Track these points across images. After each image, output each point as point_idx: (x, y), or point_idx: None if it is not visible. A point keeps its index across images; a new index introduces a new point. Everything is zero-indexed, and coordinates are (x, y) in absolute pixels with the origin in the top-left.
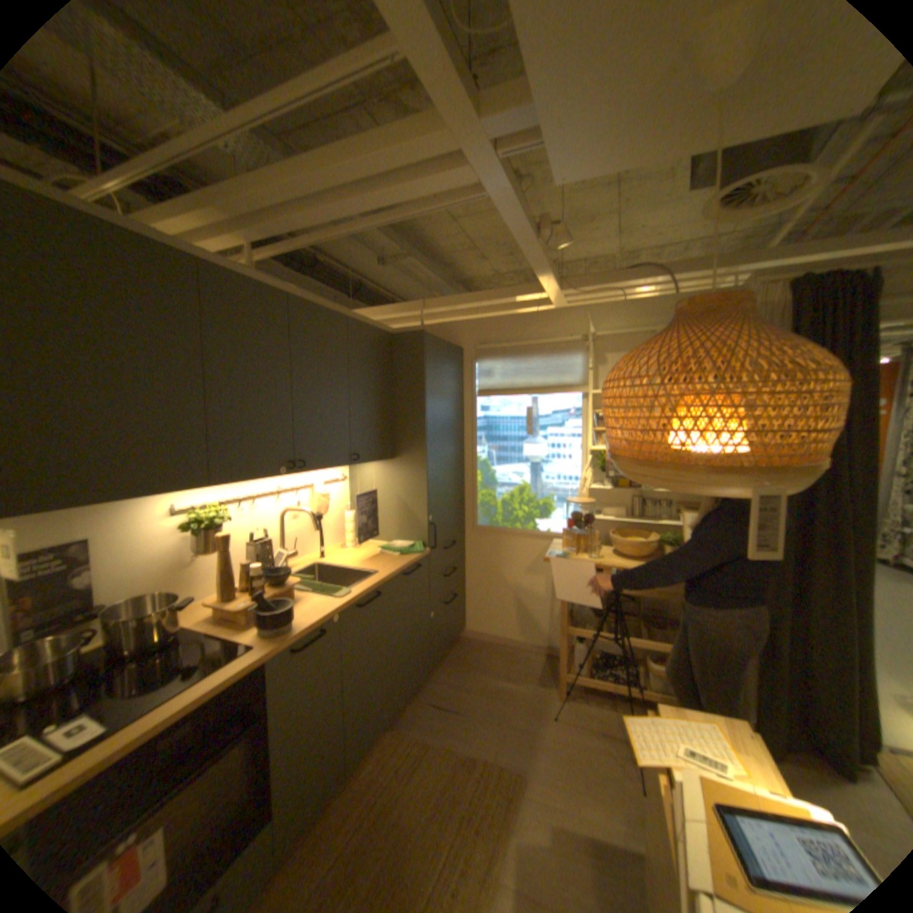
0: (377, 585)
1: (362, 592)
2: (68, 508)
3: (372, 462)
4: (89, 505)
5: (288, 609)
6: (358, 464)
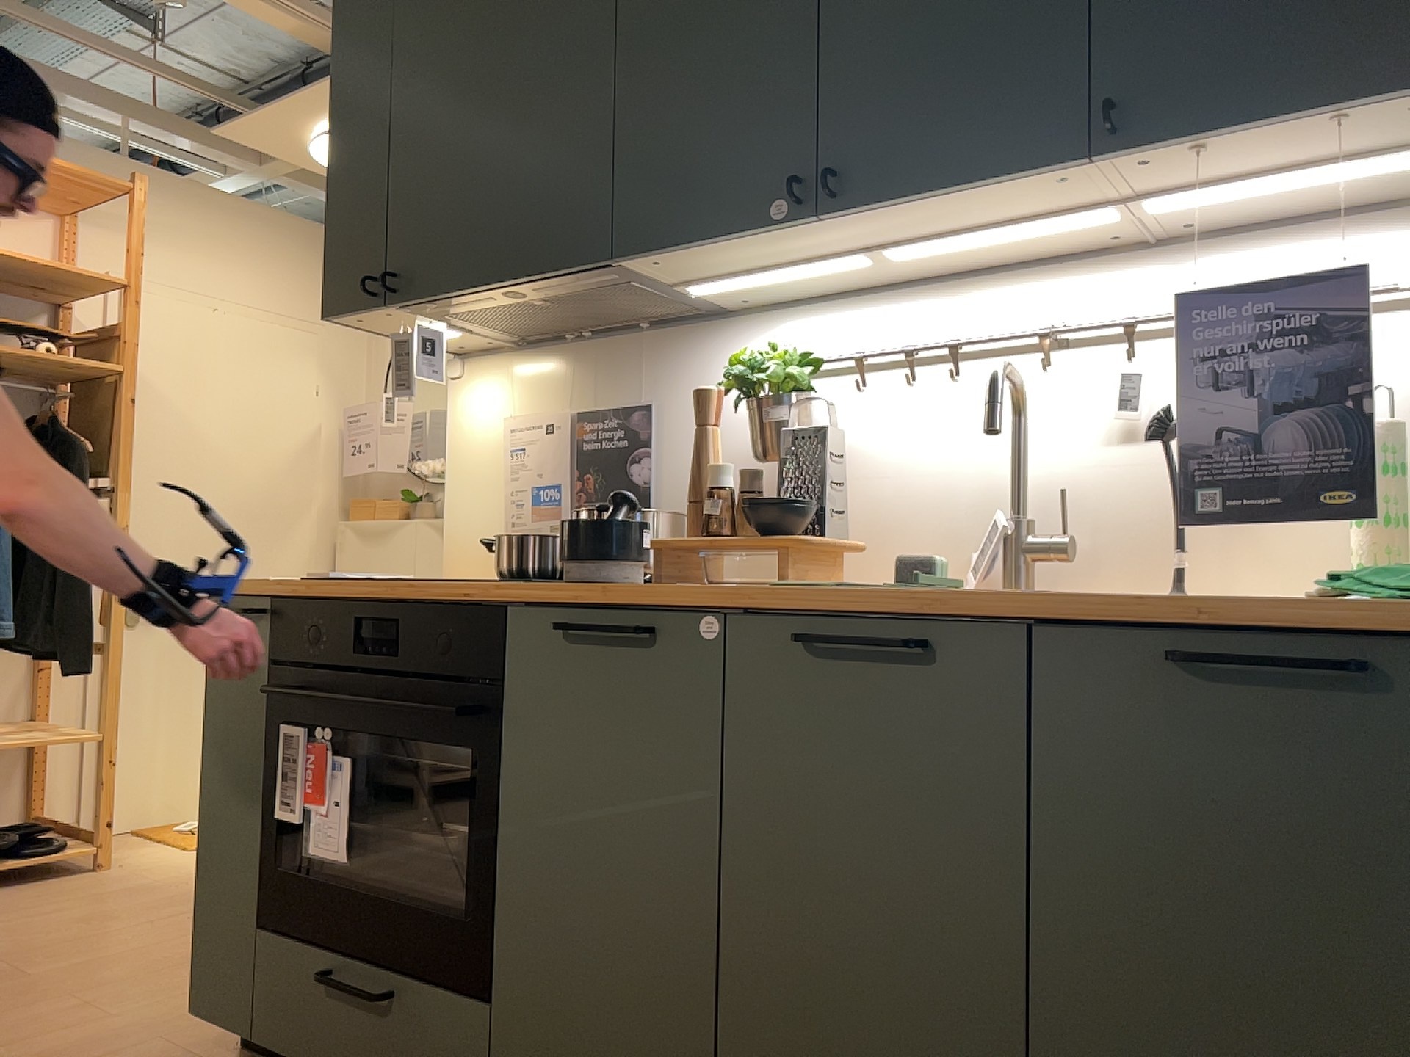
0: (921, 605)
1: (852, 604)
2: (469, 295)
3: (1308, 124)
4: (485, 291)
5: (605, 532)
6: (1181, 148)
